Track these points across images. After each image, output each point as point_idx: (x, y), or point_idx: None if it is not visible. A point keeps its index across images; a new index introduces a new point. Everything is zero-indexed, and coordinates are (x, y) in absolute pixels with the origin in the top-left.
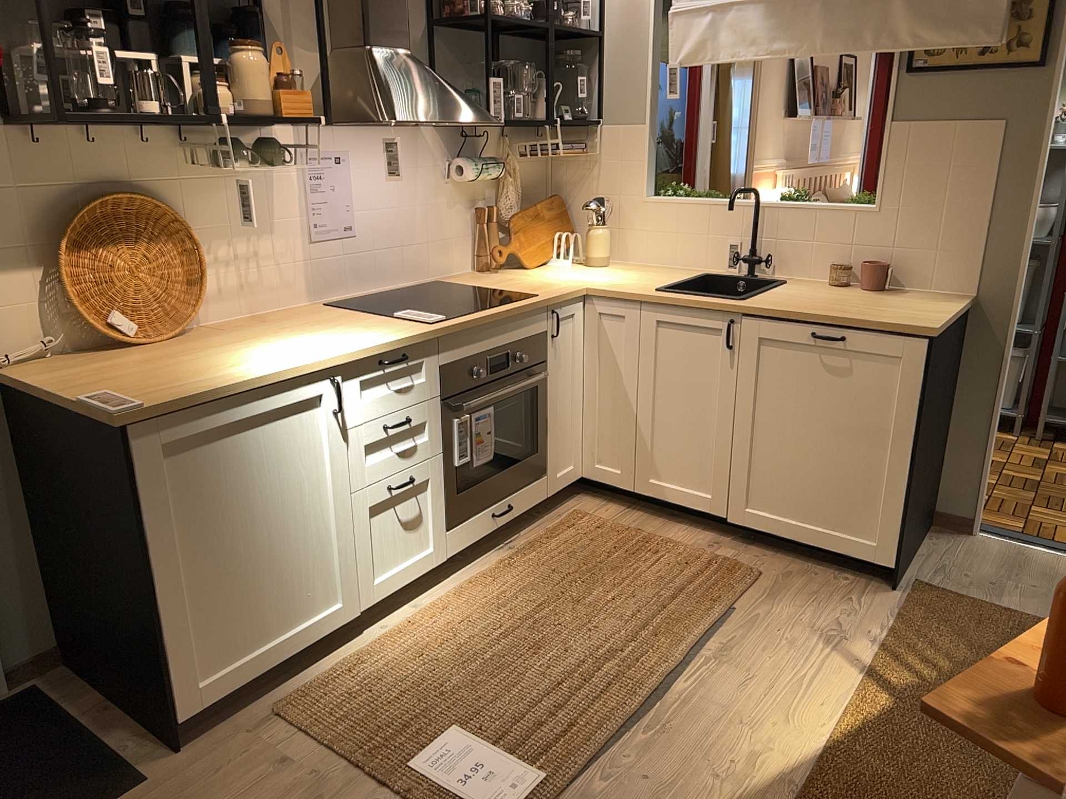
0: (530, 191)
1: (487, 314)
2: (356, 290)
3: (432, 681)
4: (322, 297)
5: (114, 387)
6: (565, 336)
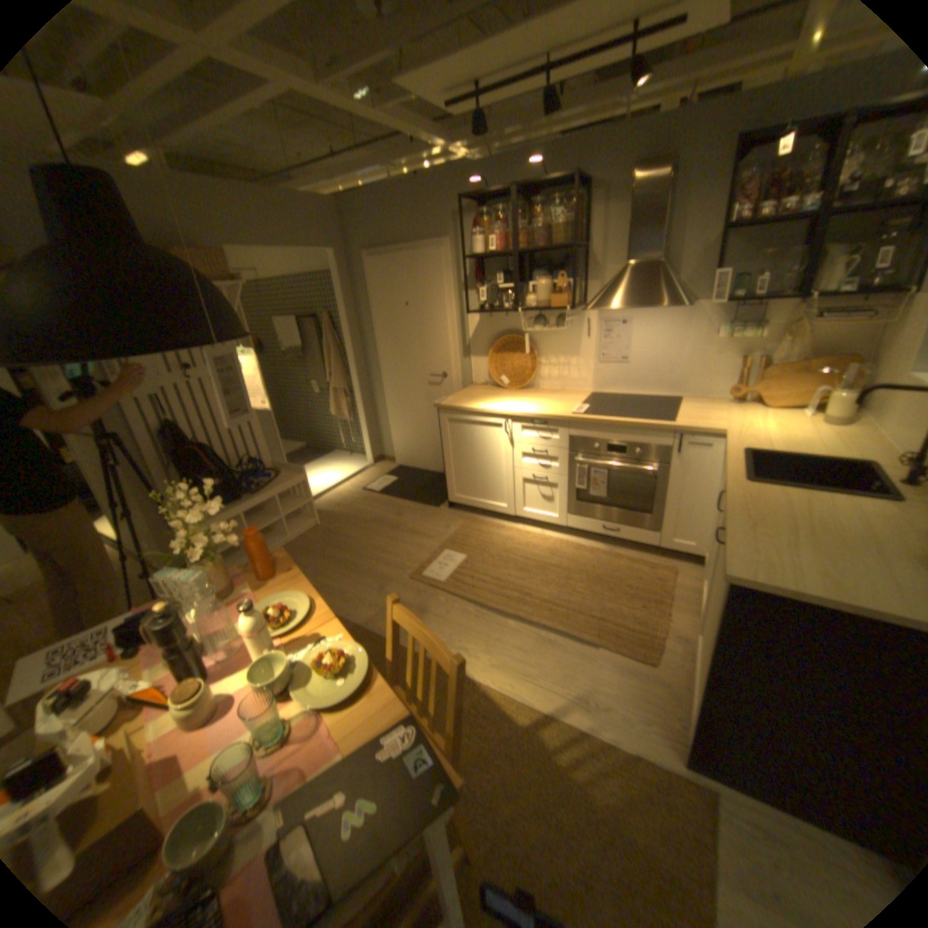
0: (836, 348)
1: (606, 420)
2: (623, 391)
3: (491, 546)
4: (601, 389)
5: (459, 398)
6: (696, 457)
